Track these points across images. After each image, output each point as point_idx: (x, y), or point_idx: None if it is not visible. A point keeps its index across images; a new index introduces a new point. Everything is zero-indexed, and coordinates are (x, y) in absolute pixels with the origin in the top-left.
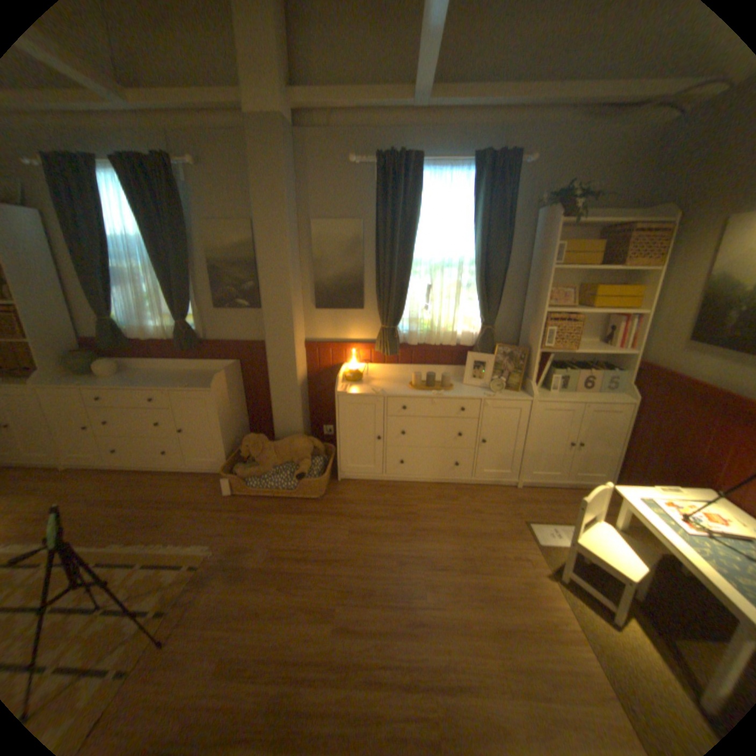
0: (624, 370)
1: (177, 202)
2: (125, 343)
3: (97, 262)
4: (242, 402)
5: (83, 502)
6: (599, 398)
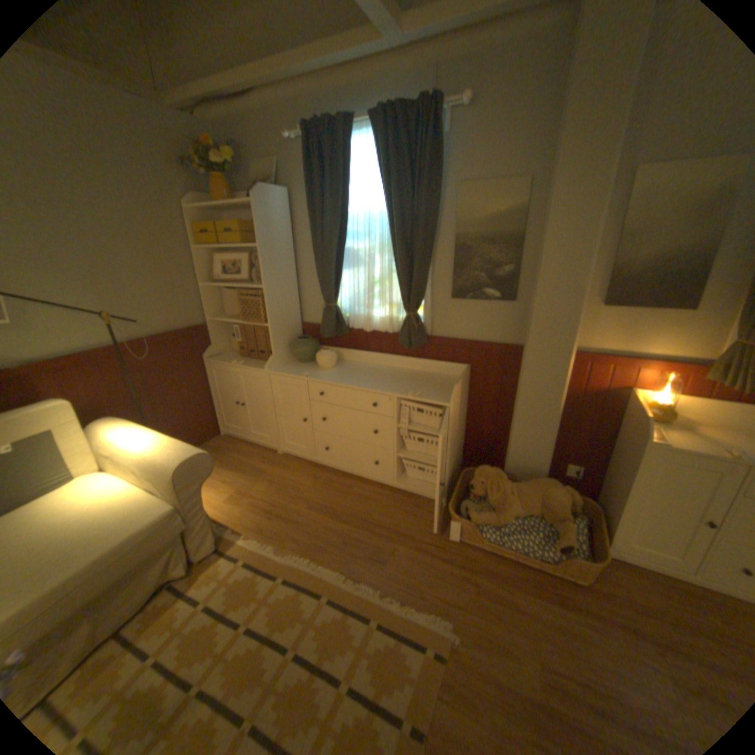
0: None
1: (439, 160)
2: (347, 332)
3: (336, 242)
4: (464, 416)
5: (302, 500)
6: None
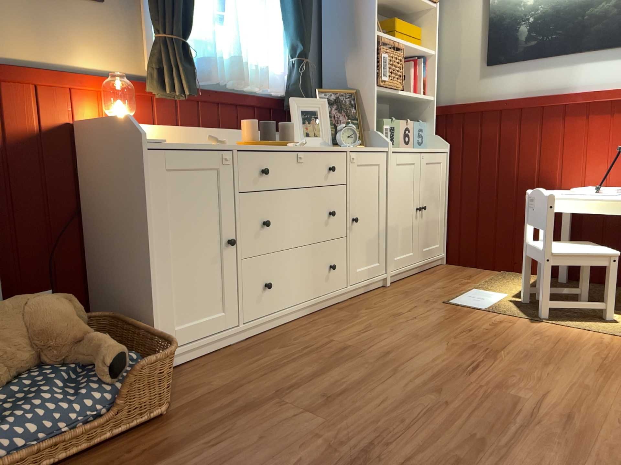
0: (422, 124)
1: None
2: None
3: None
4: None
5: None
6: (425, 149)
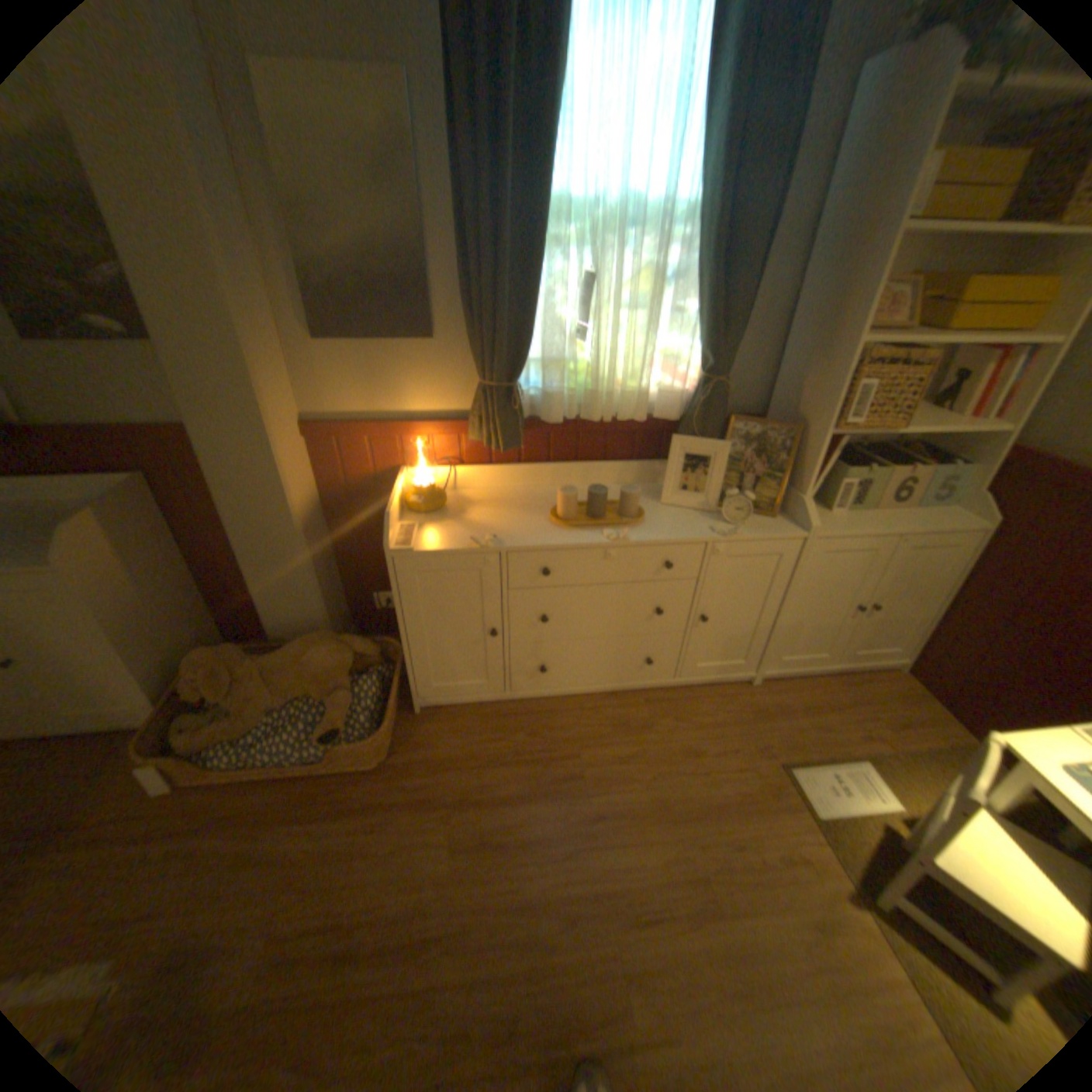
0: (971, 462)
1: None
2: None
3: None
4: (174, 564)
5: None
6: (927, 524)
